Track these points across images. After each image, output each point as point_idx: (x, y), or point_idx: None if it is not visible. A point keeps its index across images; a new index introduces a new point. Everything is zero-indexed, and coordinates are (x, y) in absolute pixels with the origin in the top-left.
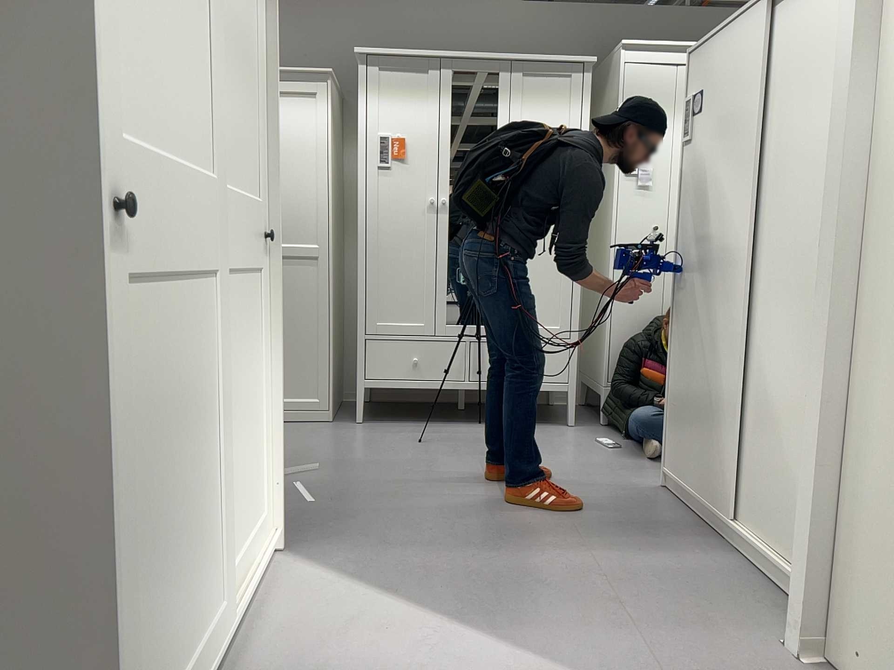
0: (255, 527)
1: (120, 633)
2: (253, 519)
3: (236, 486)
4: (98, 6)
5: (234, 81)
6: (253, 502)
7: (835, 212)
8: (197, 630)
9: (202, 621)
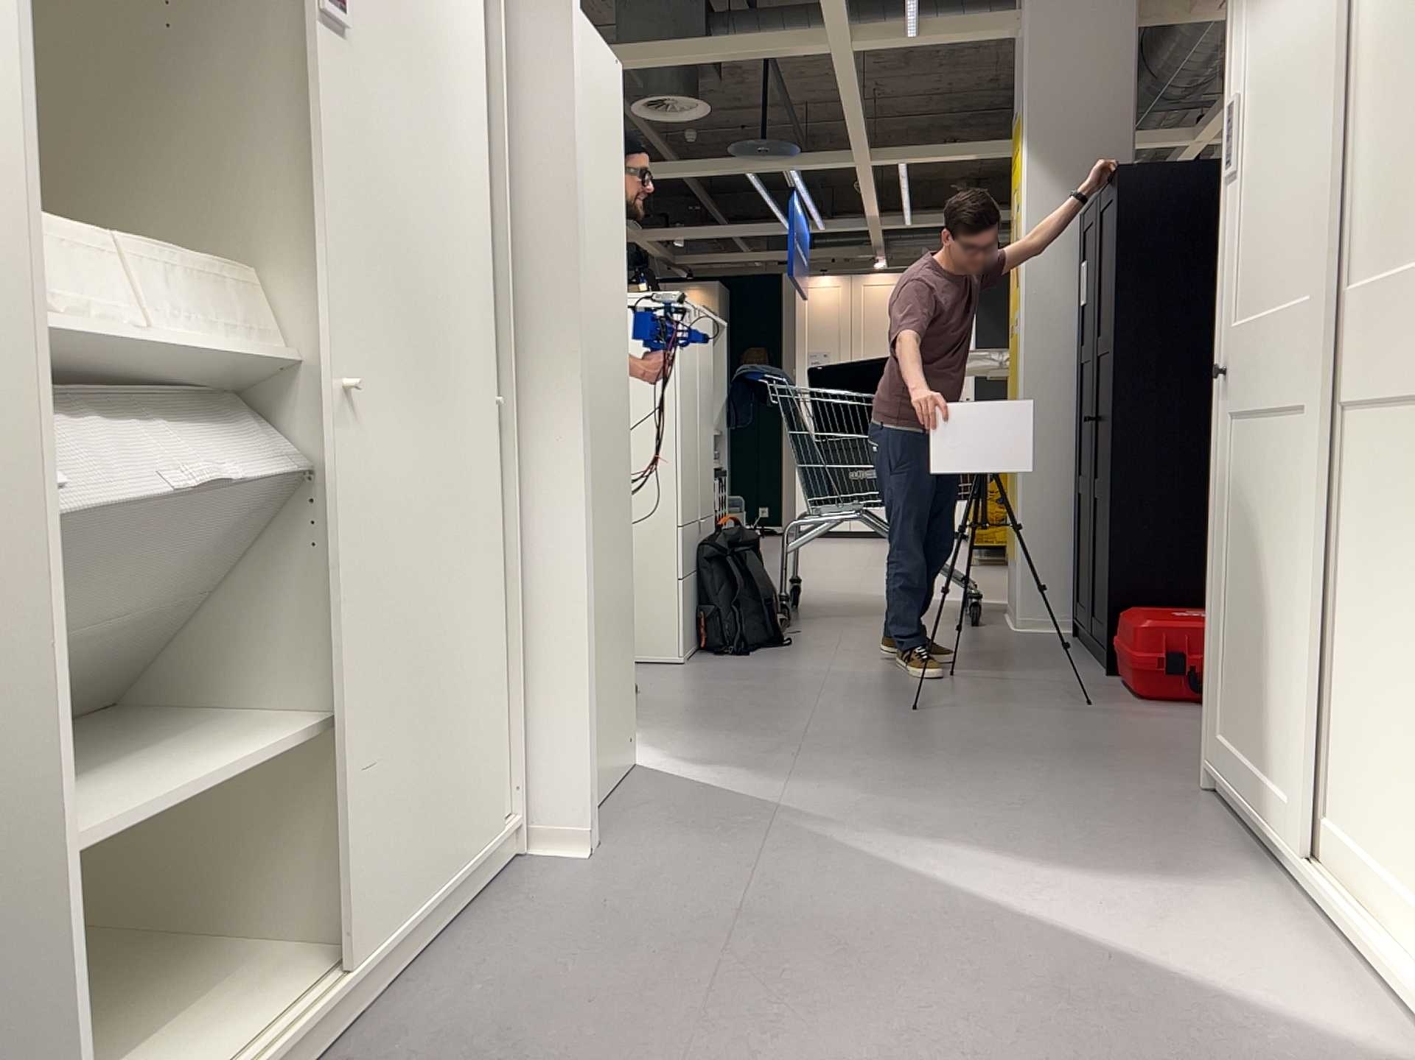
0: (1411, 895)
1: (1210, 627)
2: (1403, 863)
3: (1363, 734)
4: (1228, 249)
5: (1410, 83)
6: (1405, 830)
7: (584, 332)
8: (1260, 755)
9: (1264, 757)
